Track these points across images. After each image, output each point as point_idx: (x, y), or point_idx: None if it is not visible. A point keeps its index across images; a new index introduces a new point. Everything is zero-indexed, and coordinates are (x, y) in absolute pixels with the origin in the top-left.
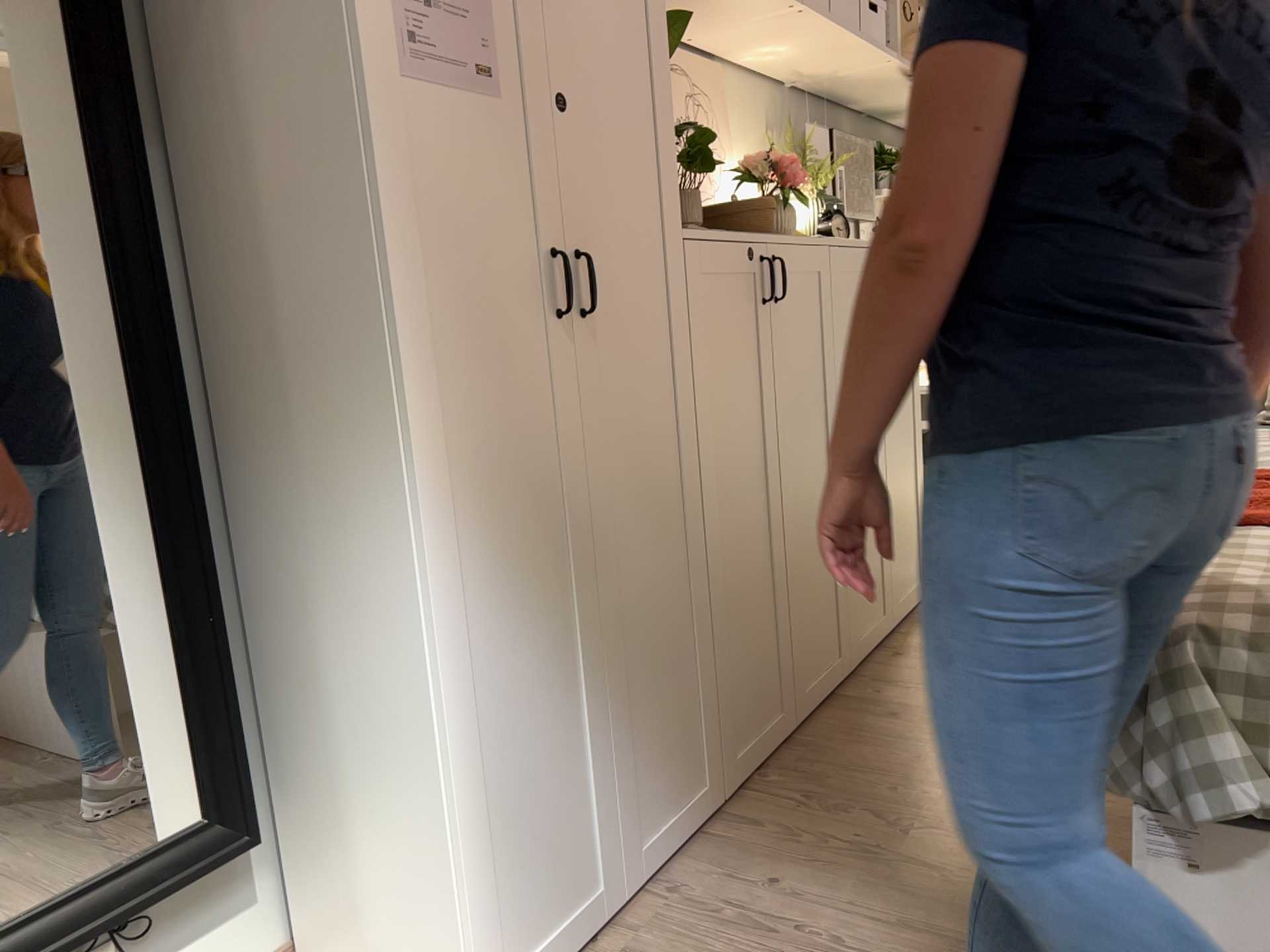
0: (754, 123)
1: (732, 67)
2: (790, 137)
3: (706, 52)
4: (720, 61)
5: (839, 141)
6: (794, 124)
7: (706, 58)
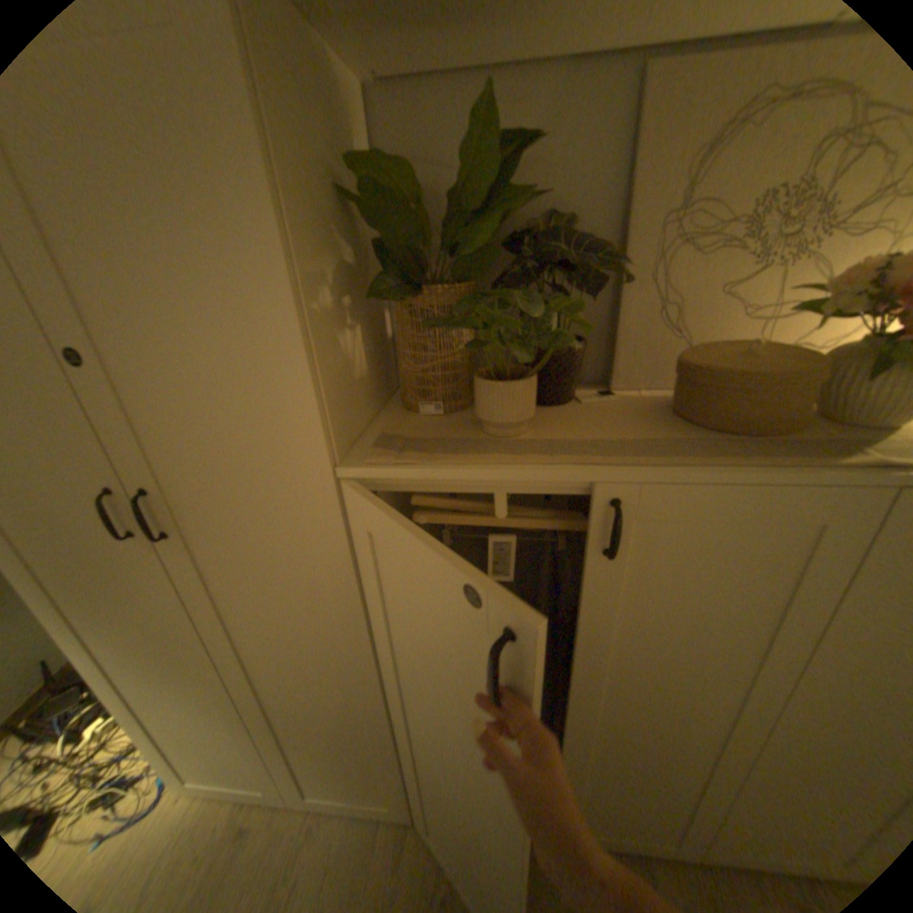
0: None
1: None
2: None
3: None
4: None
5: None
6: None
7: None
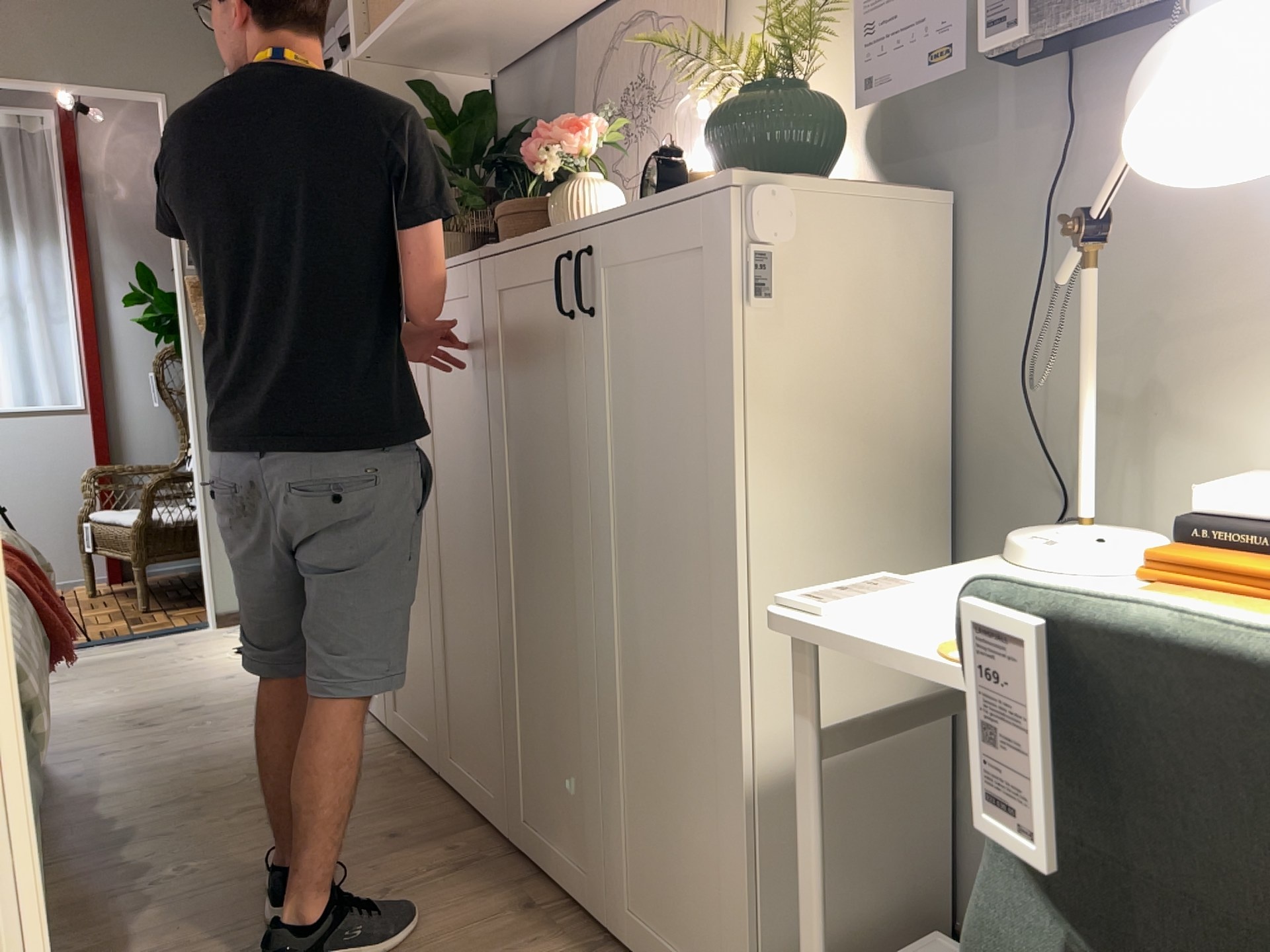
0: None
1: None
2: None
3: None
4: None
5: None
6: None
7: None
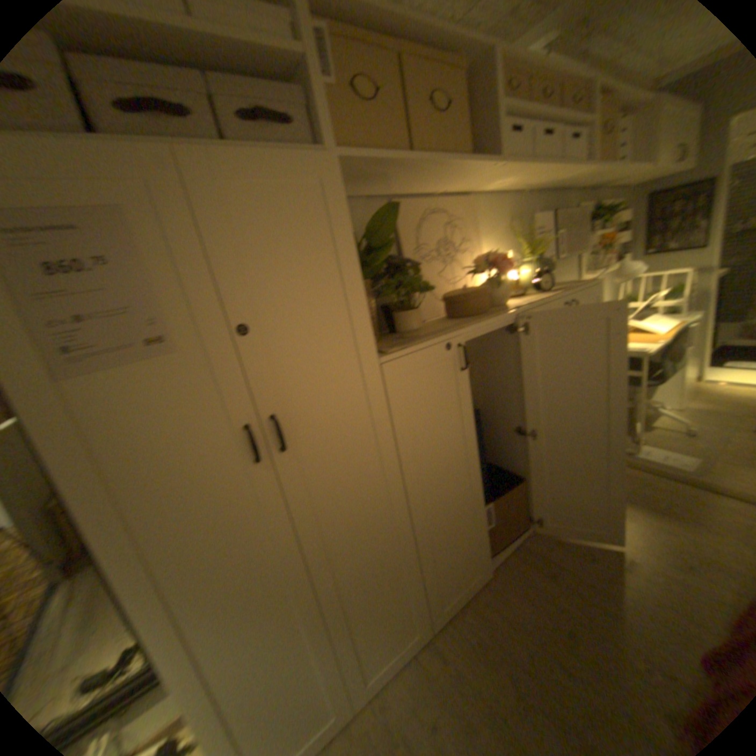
0: (500, 221)
1: (482, 194)
2: (521, 226)
3: (459, 194)
4: (471, 194)
5: (567, 209)
6: (530, 213)
7: (461, 195)
